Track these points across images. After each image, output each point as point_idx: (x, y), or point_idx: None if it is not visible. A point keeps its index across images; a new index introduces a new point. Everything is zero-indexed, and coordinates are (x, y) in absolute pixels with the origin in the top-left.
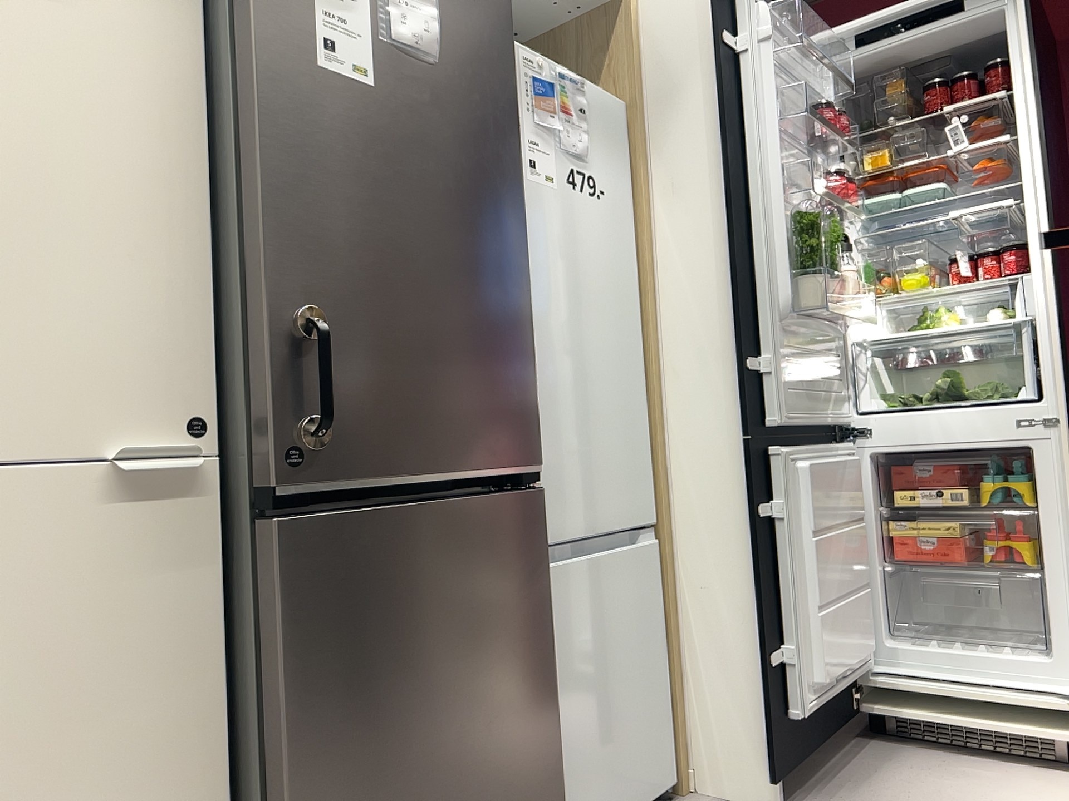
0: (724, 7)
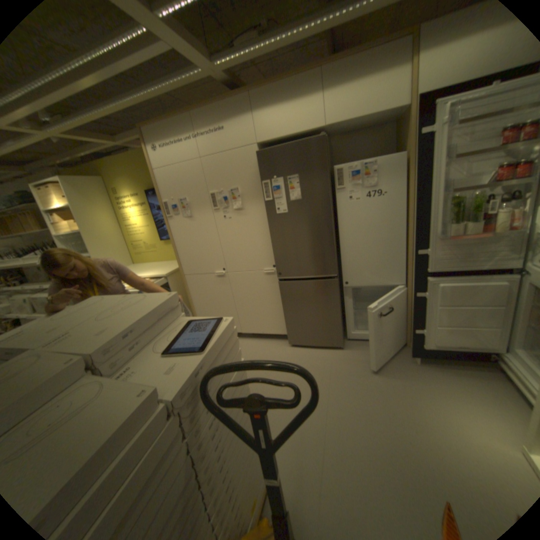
0: (425, 116)
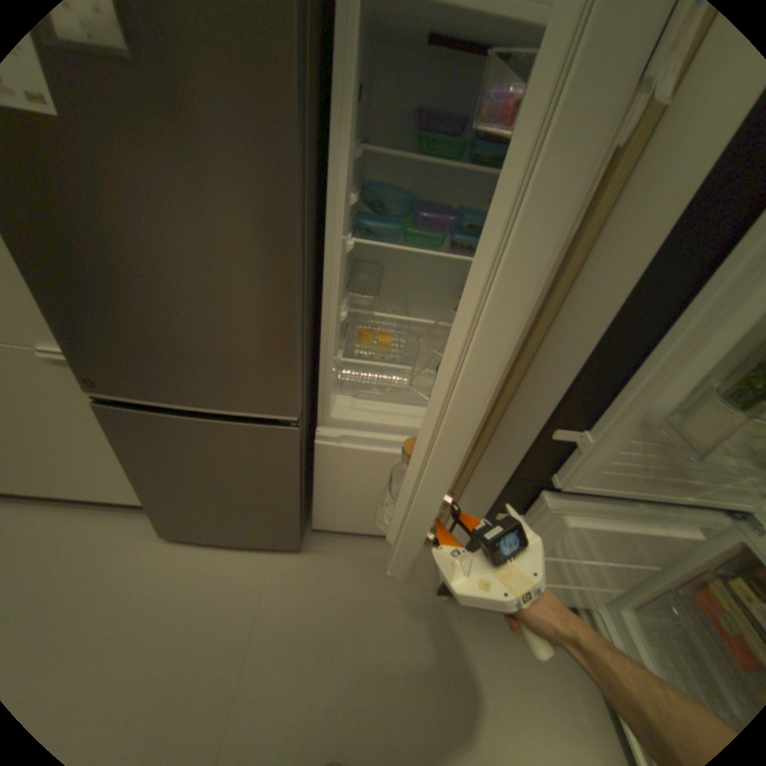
0: None
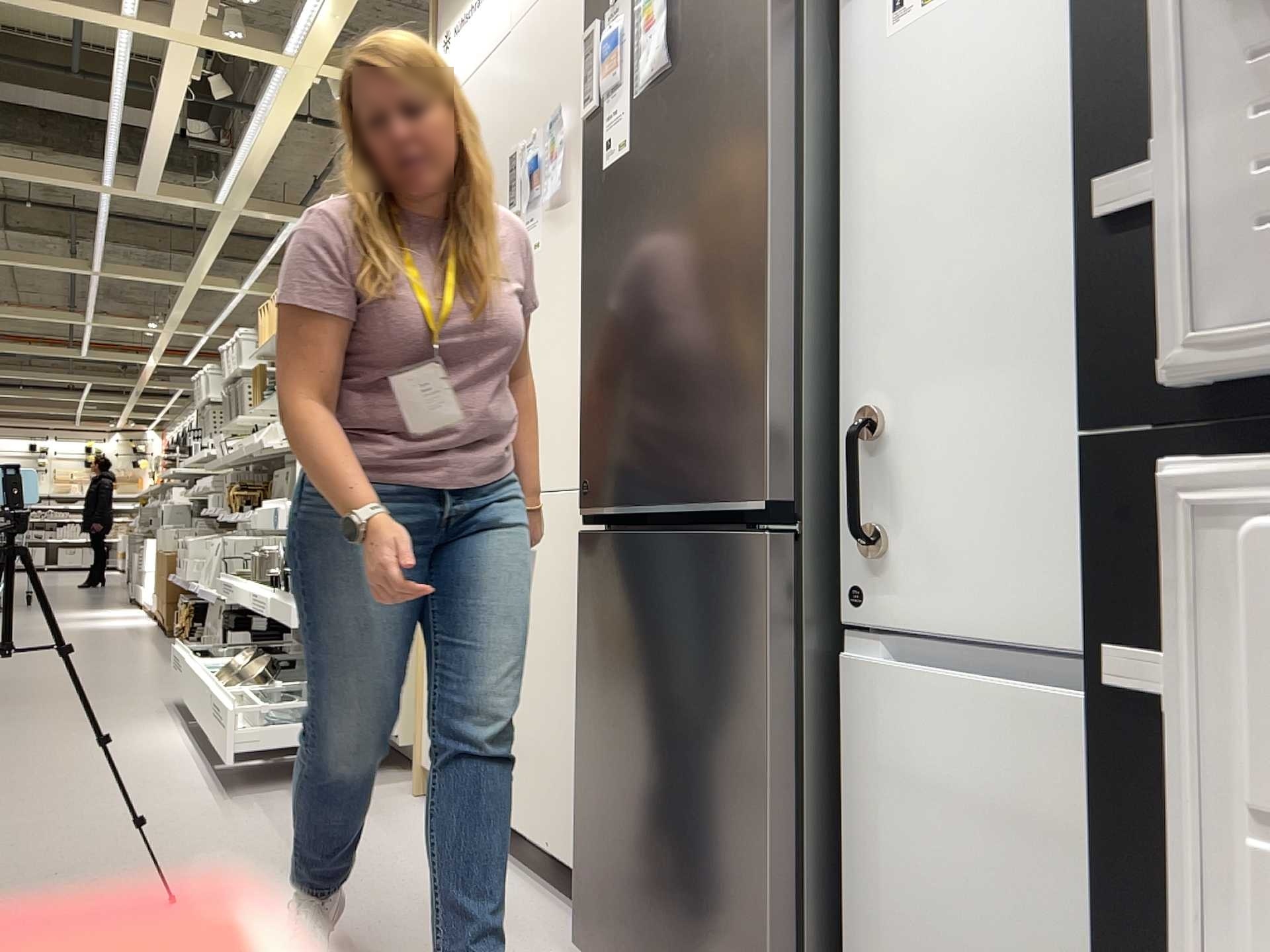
0: None
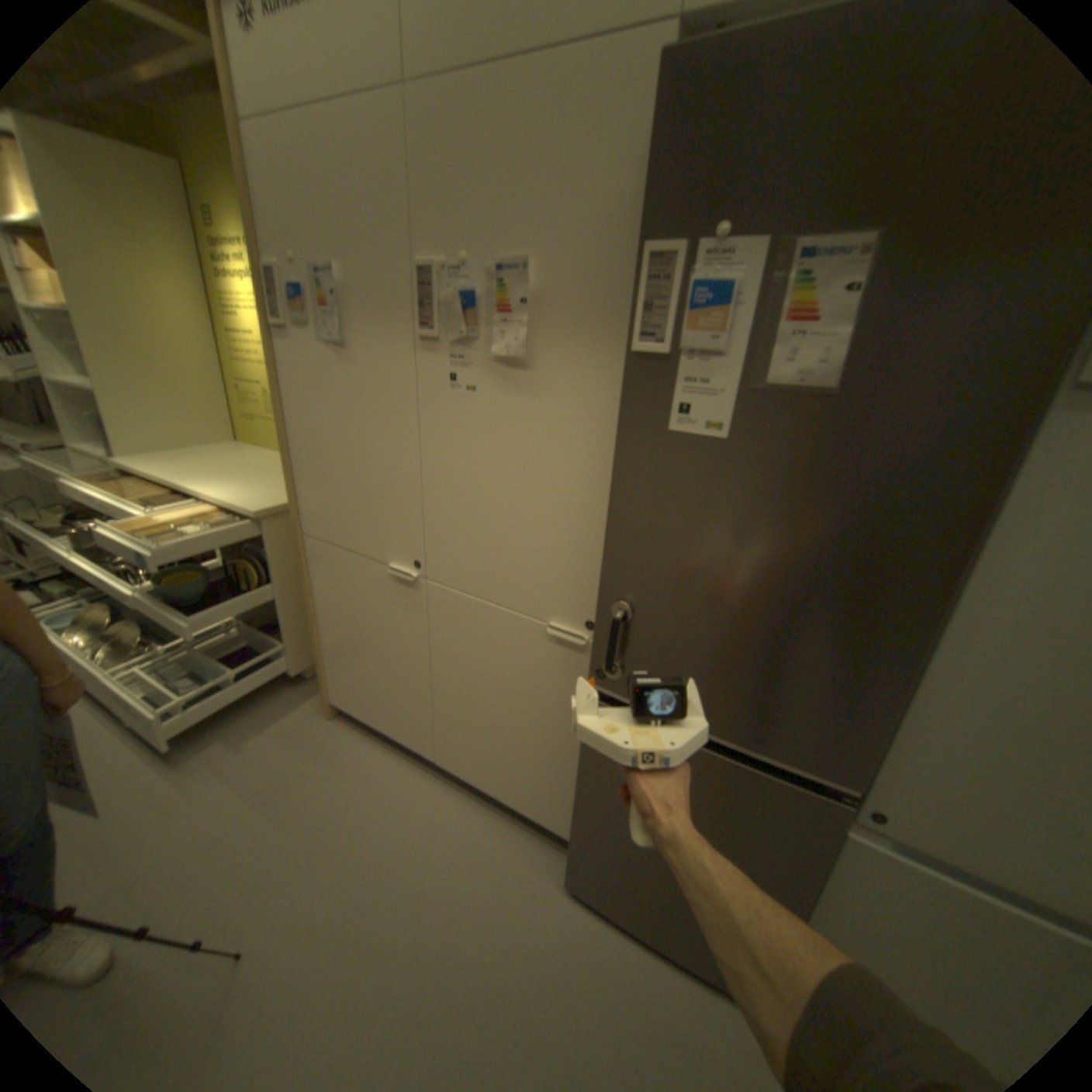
0: None
